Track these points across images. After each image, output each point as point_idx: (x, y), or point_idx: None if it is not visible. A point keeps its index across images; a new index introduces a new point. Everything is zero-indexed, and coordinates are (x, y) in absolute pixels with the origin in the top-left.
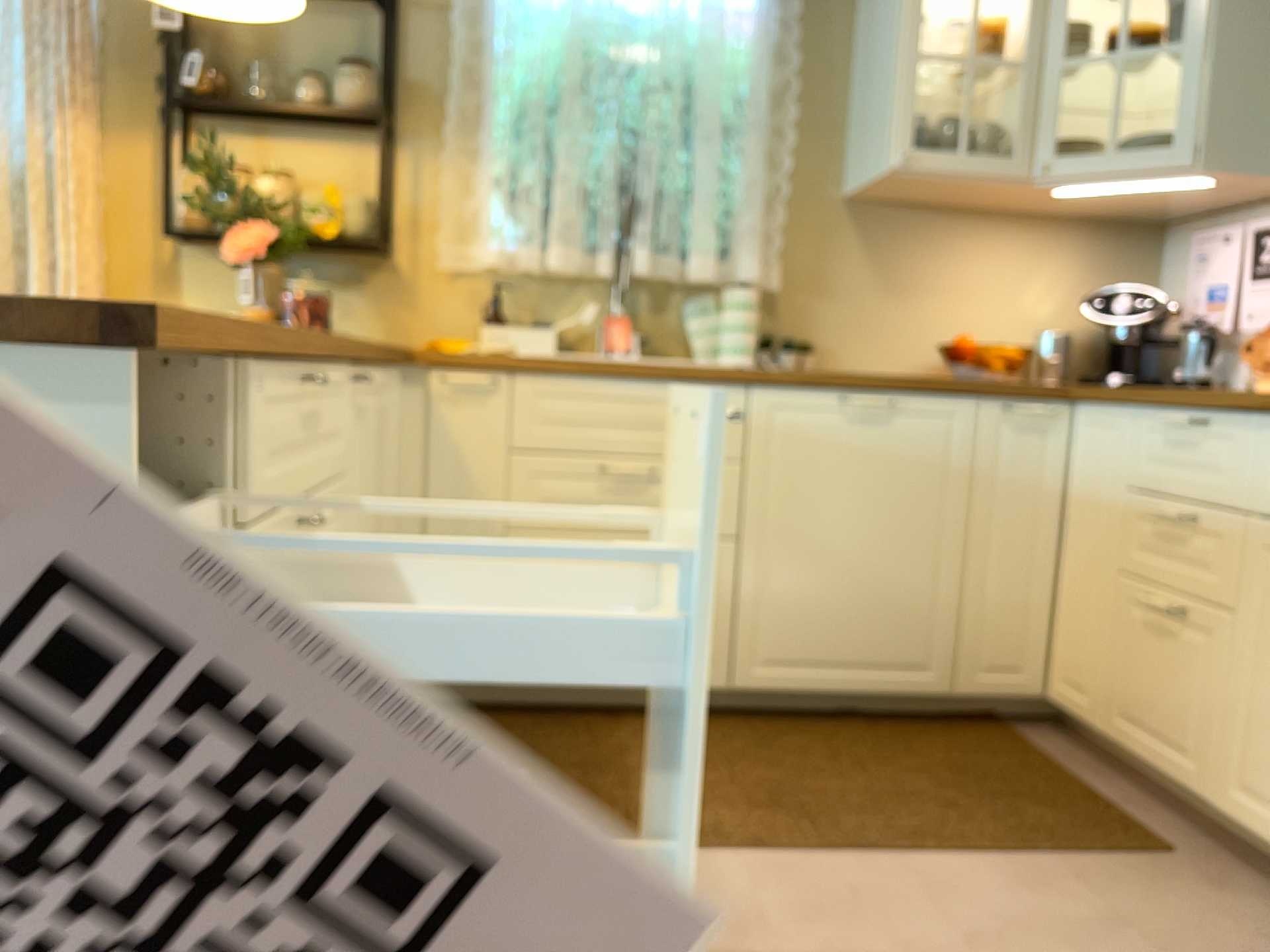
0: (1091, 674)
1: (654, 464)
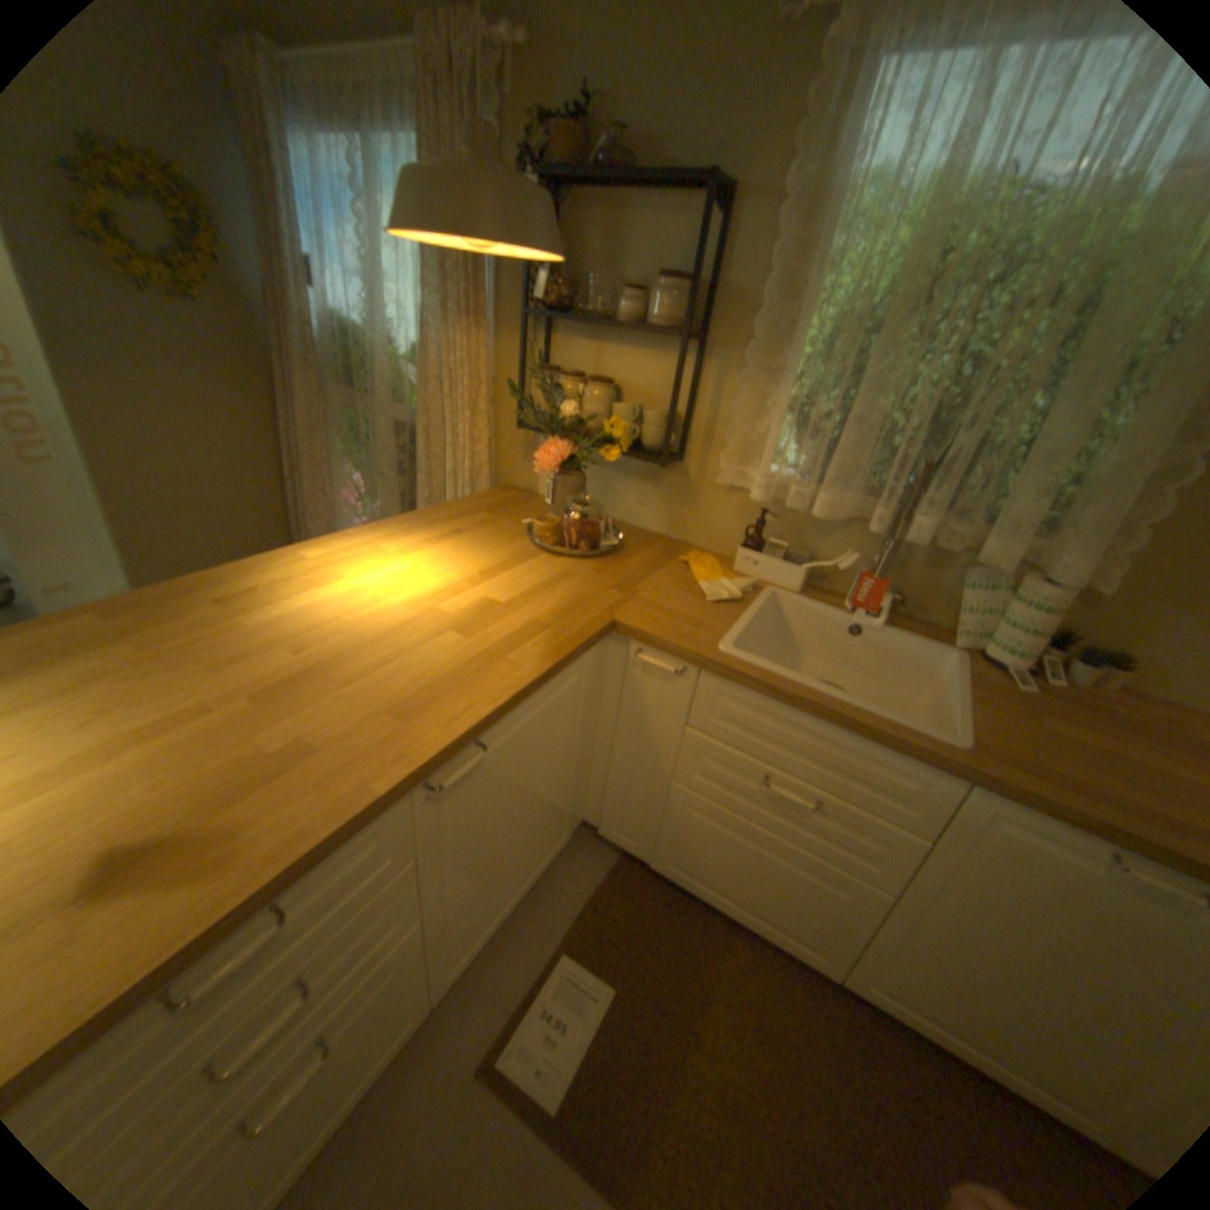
0: None
1: (826, 799)
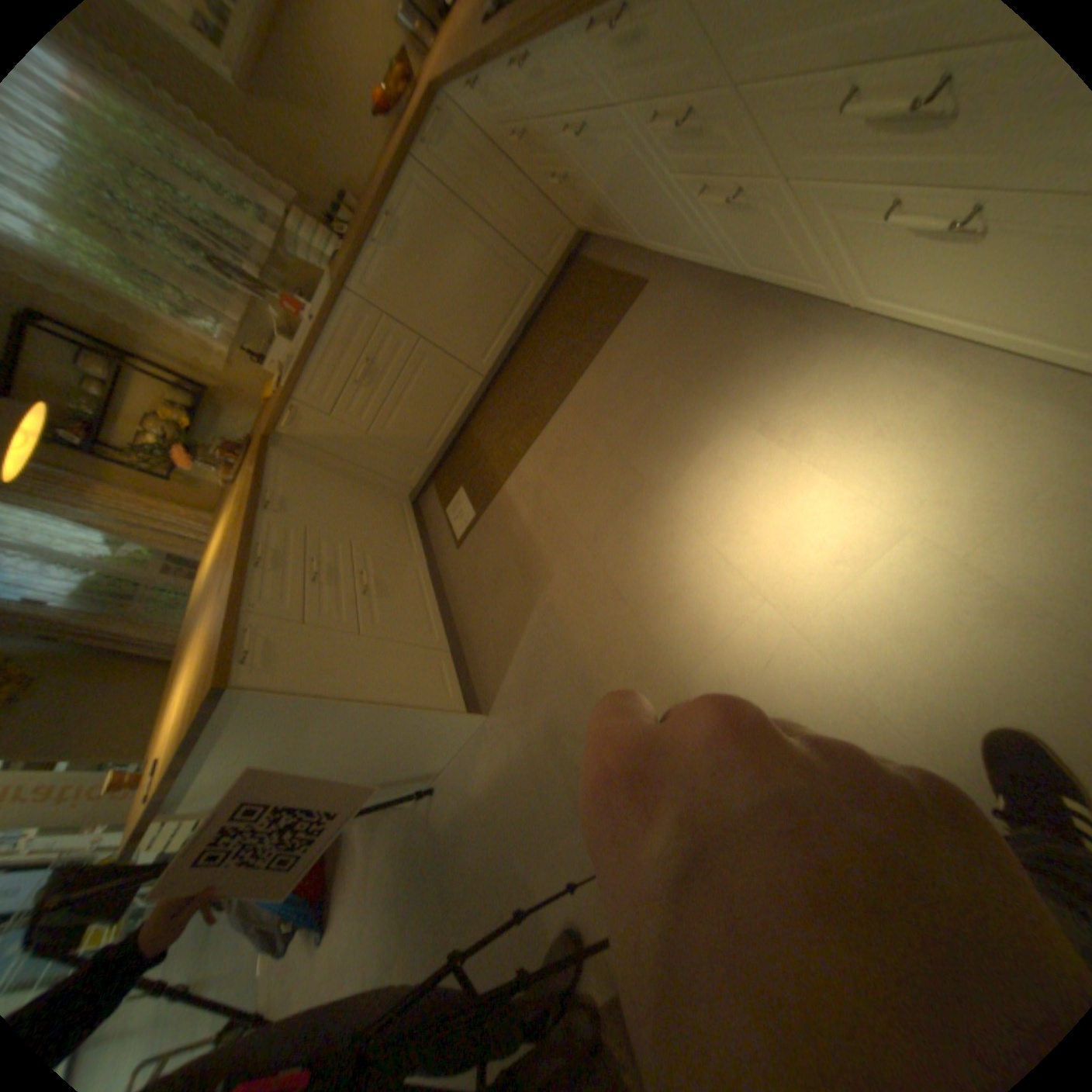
0: (576, 212)
1: (367, 356)
